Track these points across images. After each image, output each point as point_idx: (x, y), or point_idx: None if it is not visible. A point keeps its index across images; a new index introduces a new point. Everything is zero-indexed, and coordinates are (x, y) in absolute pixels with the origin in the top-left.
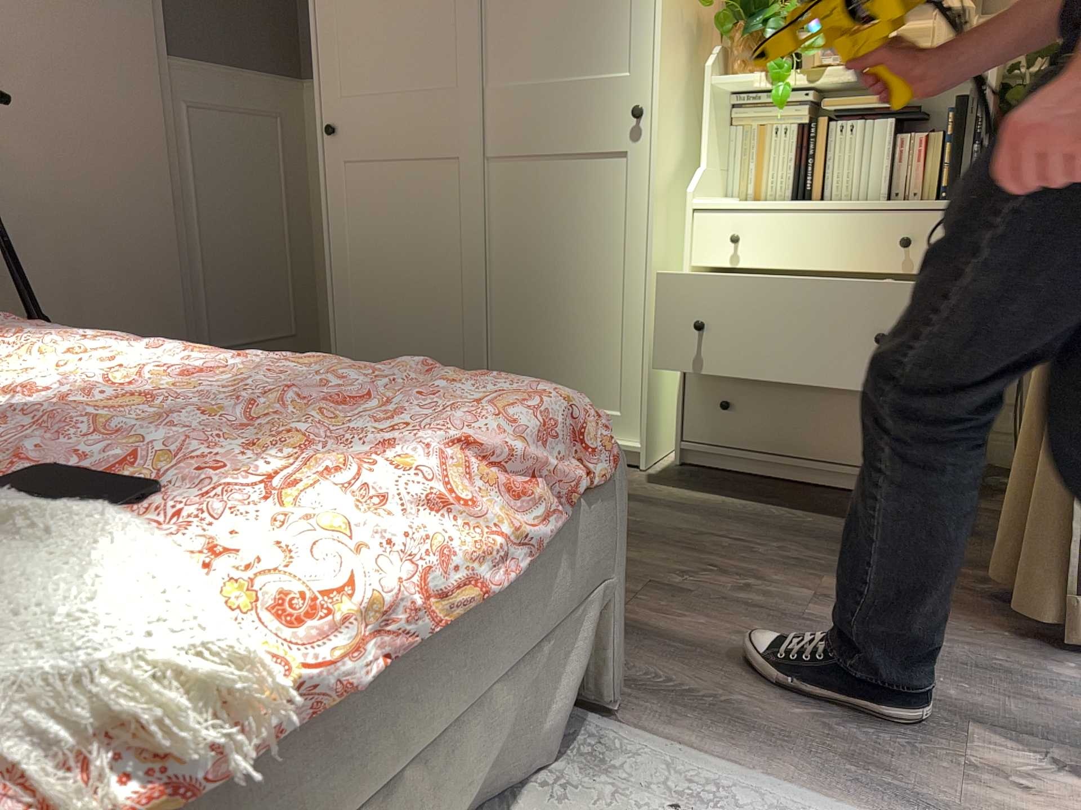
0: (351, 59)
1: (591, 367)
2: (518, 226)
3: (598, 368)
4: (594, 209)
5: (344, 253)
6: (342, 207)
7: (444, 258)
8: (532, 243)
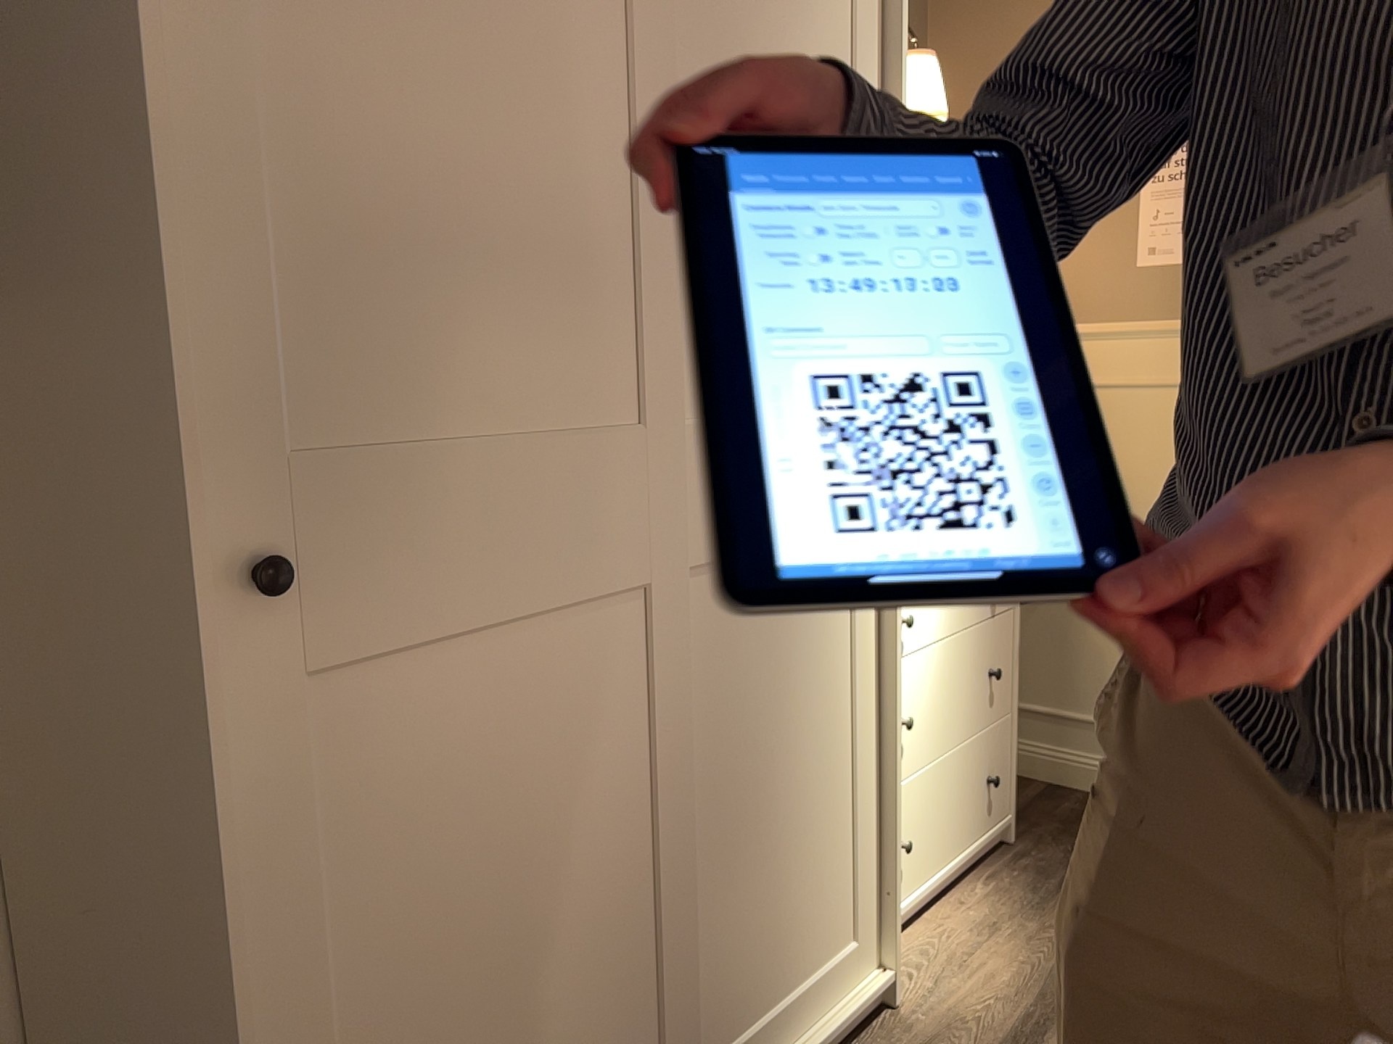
0: (330, 319)
1: (821, 897)
2: (725, 696)
3: (829, 891)
4: (821, 626)
5: (305, 986)
6: (293, 829)
7: (615, 830)
8: (746, 721)
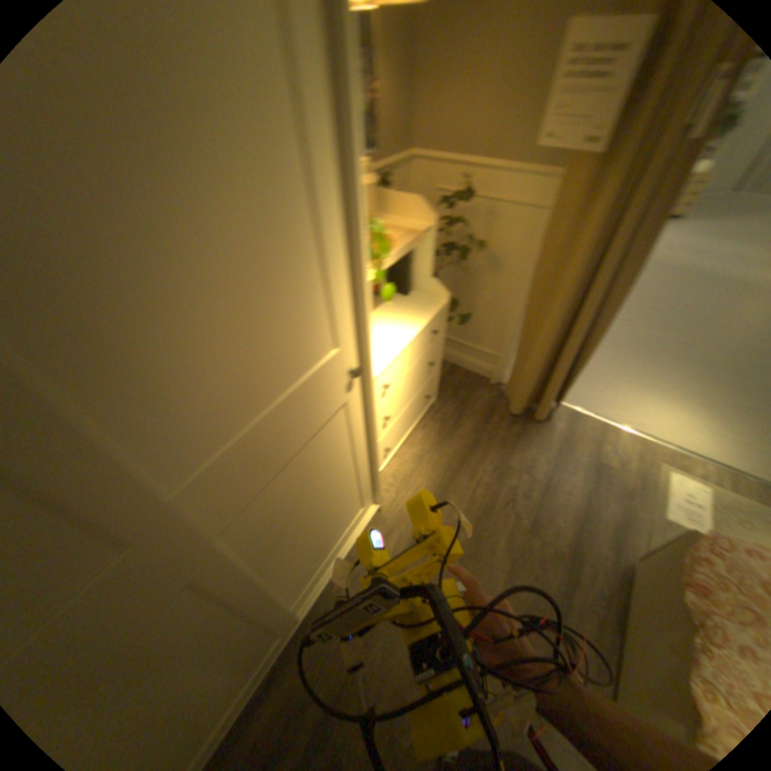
0: None
1: (344, 515)
2: (274, 528)
3: (348, 509)
4: (330, 452)
5: None
6: None
7: (215, 636)
8: (290, 520)
